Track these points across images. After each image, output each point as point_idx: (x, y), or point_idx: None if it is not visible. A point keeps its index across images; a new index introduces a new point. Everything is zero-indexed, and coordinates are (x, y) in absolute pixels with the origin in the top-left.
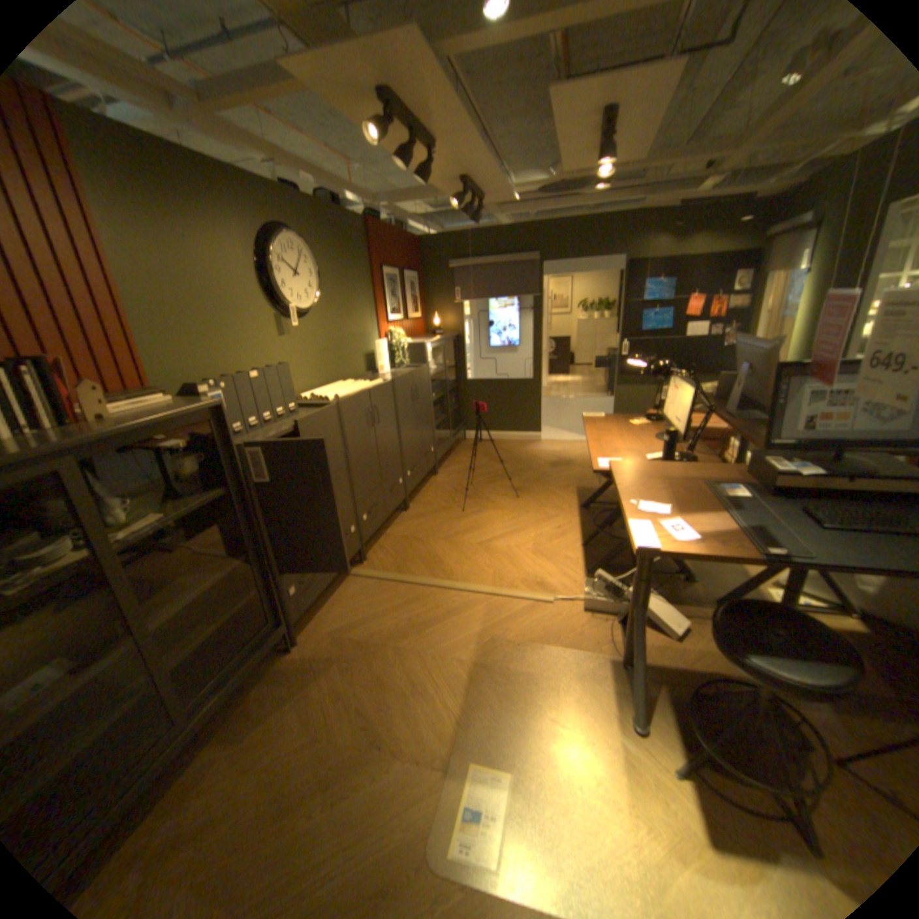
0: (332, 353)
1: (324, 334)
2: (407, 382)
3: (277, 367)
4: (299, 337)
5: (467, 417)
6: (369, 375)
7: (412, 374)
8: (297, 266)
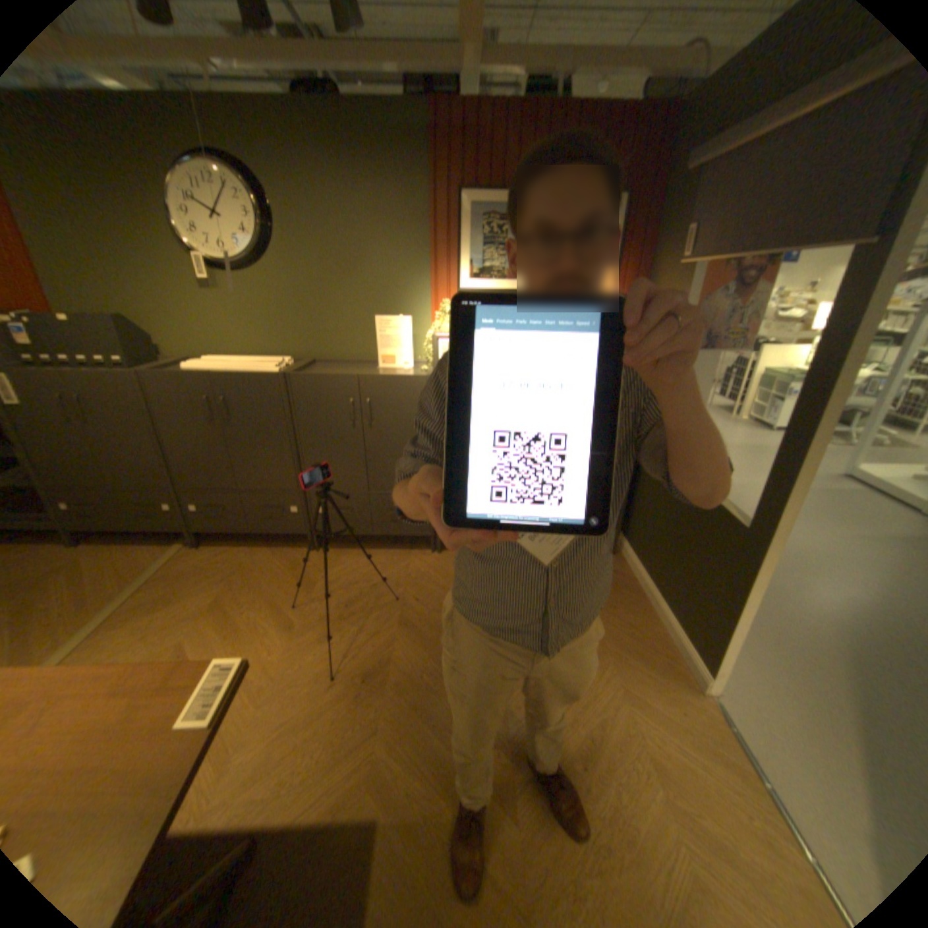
0: (297, 320)
1: (285, 293)
2: (337, 387)
3: (94, 316)
4: (234, 292)
5: (635, 518)
6: (371, 363)
7: (357, 378)
8: (218, 204)
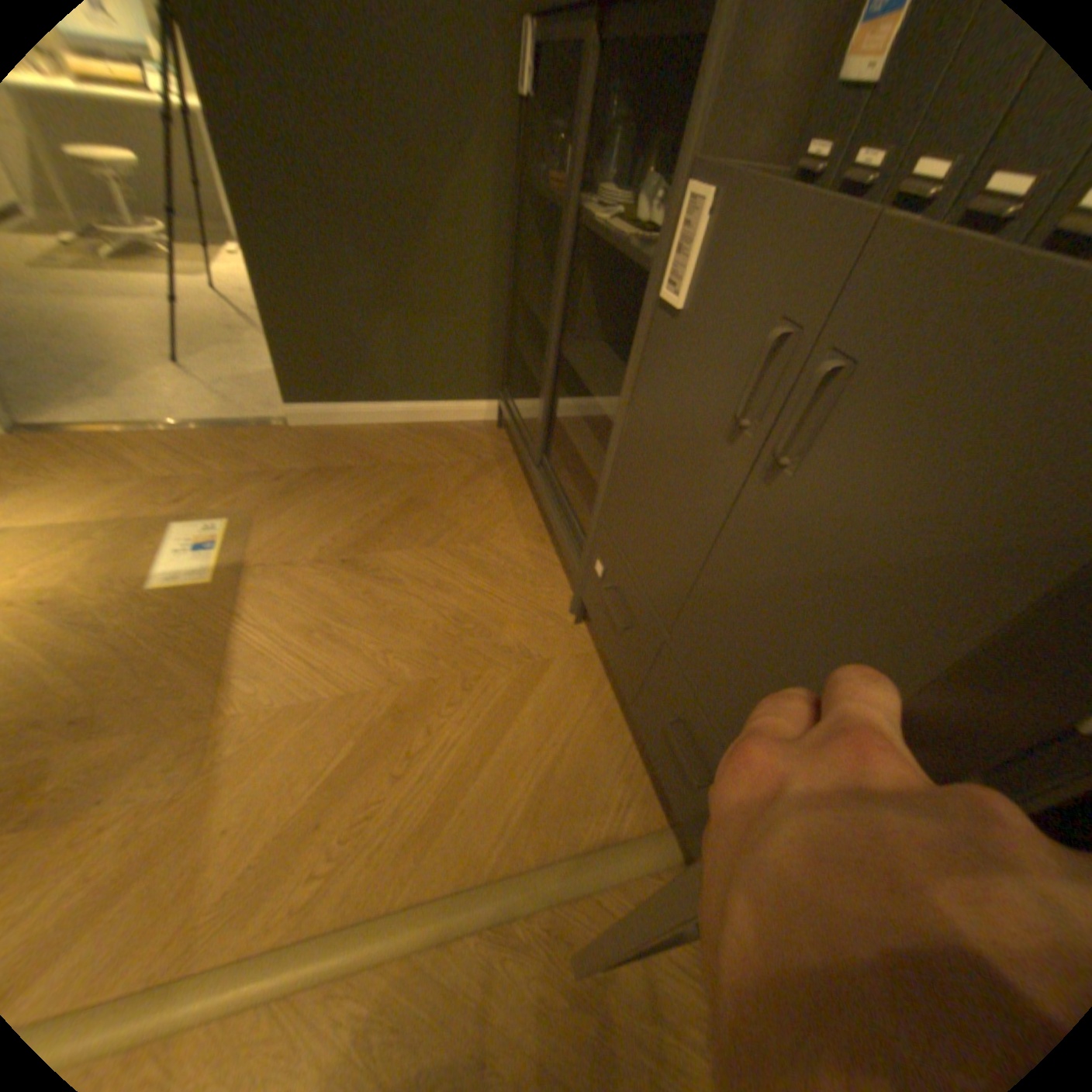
0: None
1: None
2: None
3: None
4: None
5: None
6: None
7: None
8: None
